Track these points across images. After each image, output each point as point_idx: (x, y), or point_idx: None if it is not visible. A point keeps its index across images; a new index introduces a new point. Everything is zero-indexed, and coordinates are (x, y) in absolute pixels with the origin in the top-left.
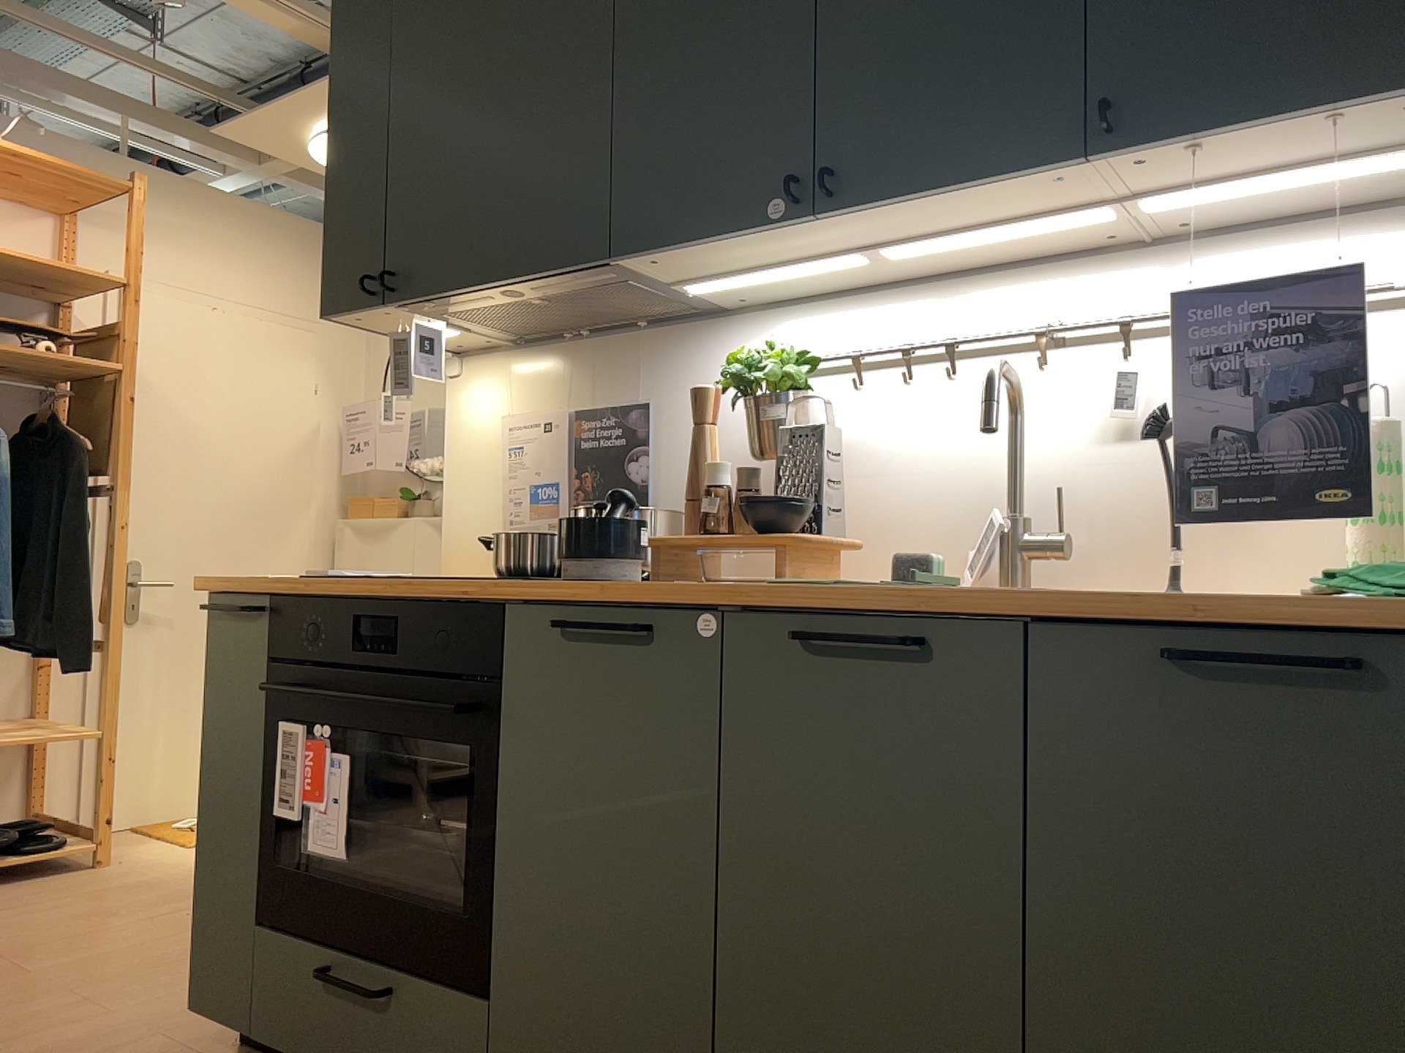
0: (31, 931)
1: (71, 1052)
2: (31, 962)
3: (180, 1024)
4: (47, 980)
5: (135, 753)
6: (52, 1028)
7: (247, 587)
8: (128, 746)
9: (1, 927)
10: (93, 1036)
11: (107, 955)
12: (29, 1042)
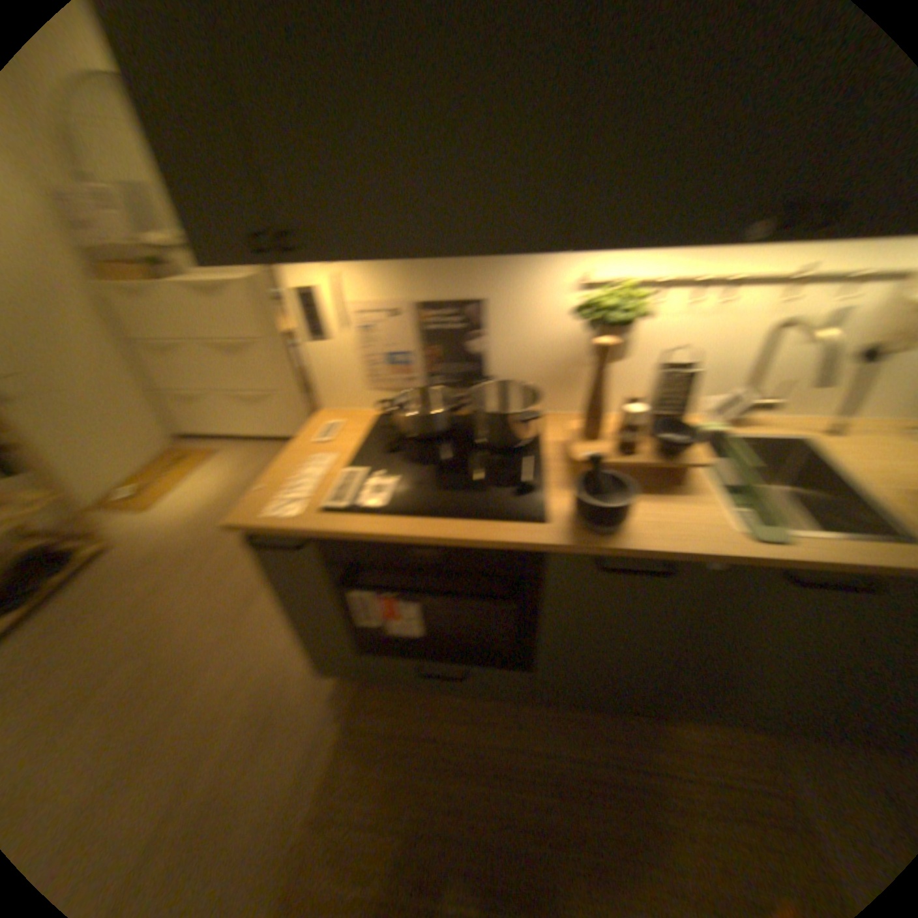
0: (138, 622)
1: (263, 707)
2: (165, 647)
3: (297, 658)
4: (190, 658)
5: (76, 472)
6: (233, 694)
7: (291, 531)
8: (68, 470)
9: (113, 625)
10: (262, 690)
11: (202, 621)
12: (233, 711)
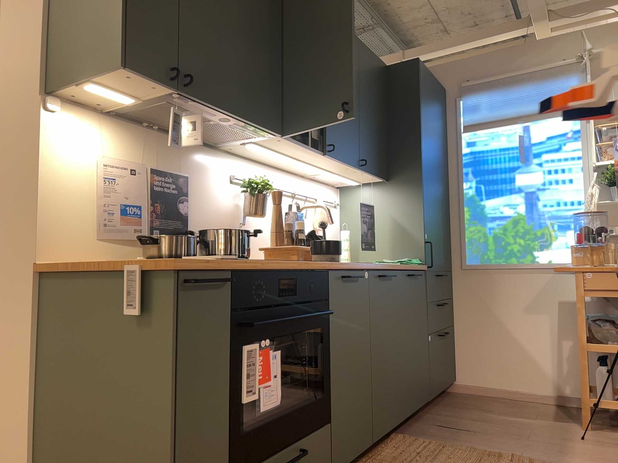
0: None
1: None
2: None
3: None
4: None
5: None
6: None
7: (219, 266)
8: None
9: None
10: None
11: None
12: None
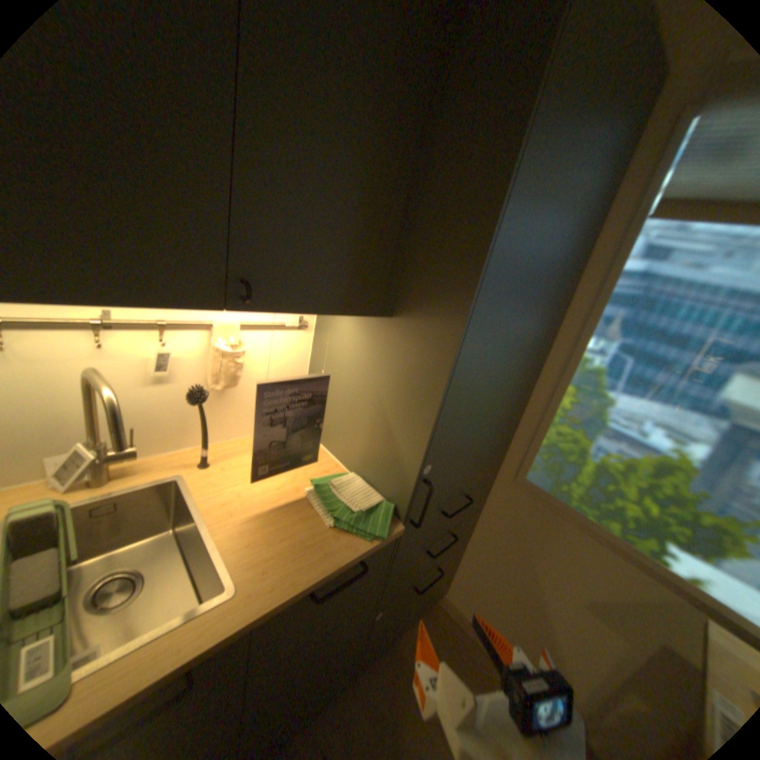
0: None
1: None
2: None
3: None
4: None
5: None
6: None
7: None
8: None
9: None
10: None
11: None
12: None
